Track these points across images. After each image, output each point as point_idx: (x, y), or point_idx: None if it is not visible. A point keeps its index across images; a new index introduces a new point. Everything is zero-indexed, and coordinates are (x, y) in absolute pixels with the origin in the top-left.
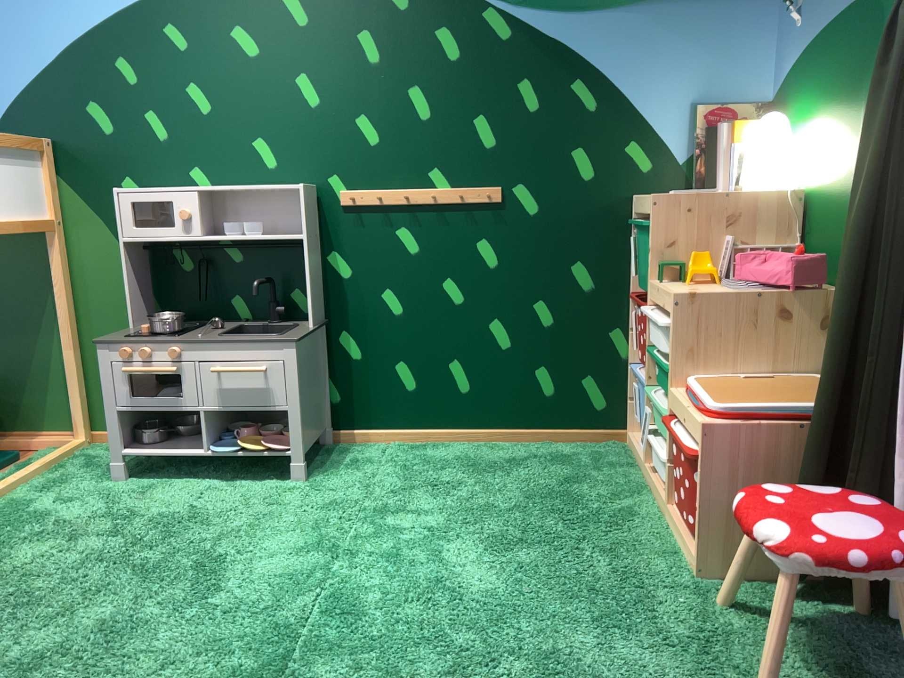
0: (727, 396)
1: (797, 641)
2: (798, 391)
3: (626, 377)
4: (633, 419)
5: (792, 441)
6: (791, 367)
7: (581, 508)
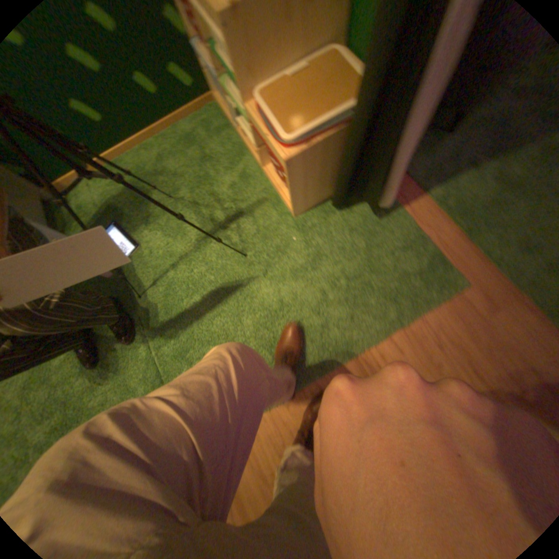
0: (285, 117)
1: (341, 240)
2: (326, 85)
3: (192, 53)
4: (211, 84)
5: (331, 143)
6: (314, 47)
7: (218, 186)
